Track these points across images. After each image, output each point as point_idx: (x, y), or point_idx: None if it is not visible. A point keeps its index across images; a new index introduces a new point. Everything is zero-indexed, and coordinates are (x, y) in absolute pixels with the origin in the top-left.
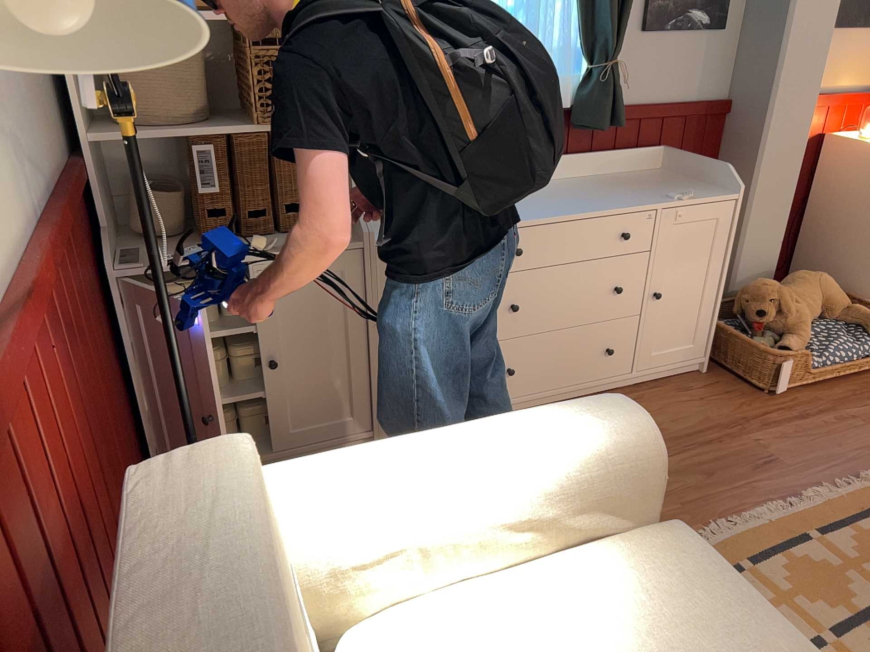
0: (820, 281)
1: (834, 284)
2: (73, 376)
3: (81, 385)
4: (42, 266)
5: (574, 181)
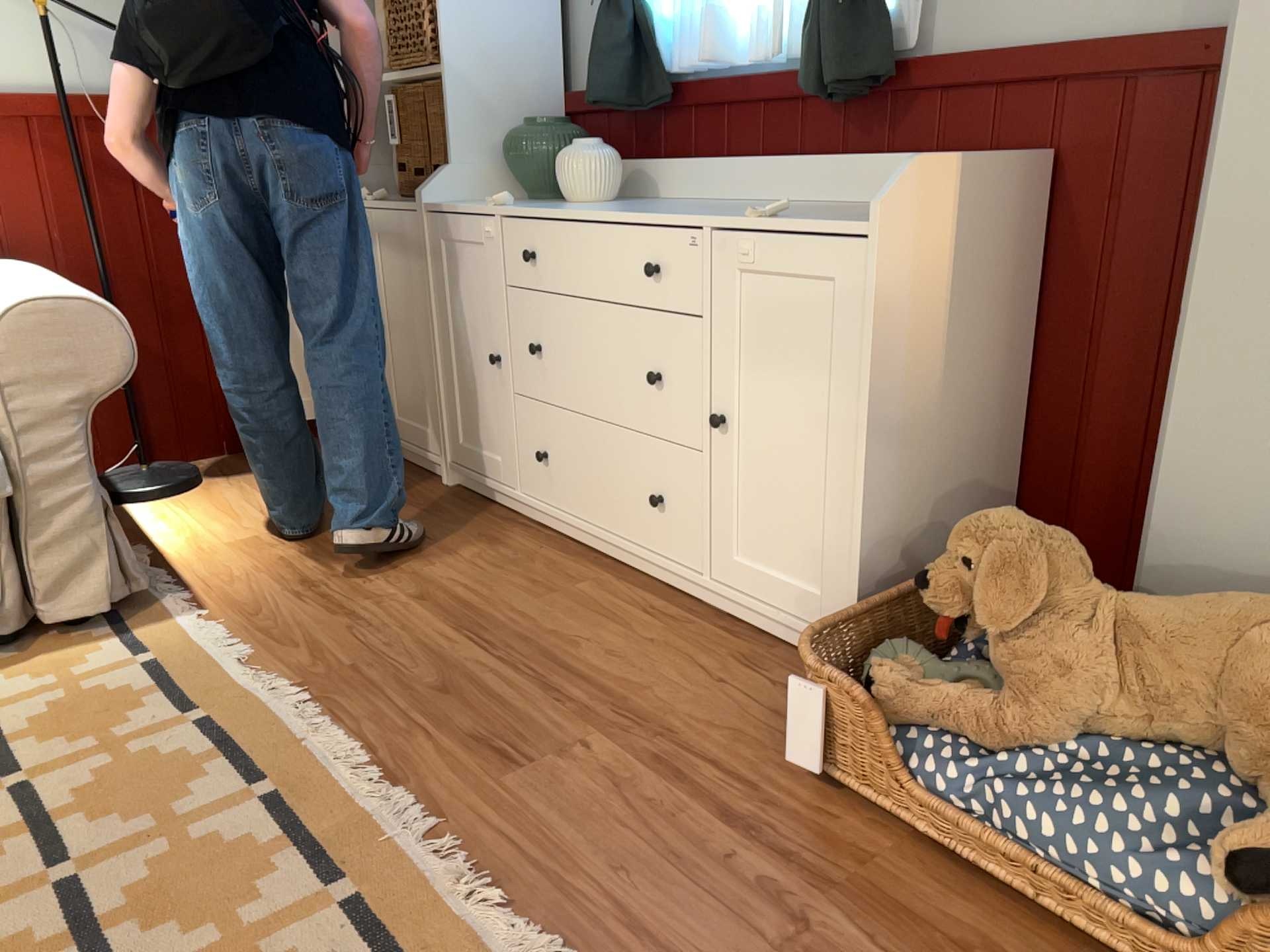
0: (1263, 627)
1: None
2: (115, 208)
3: (138, 226)
4: (57, 109)
5: (805, 206)
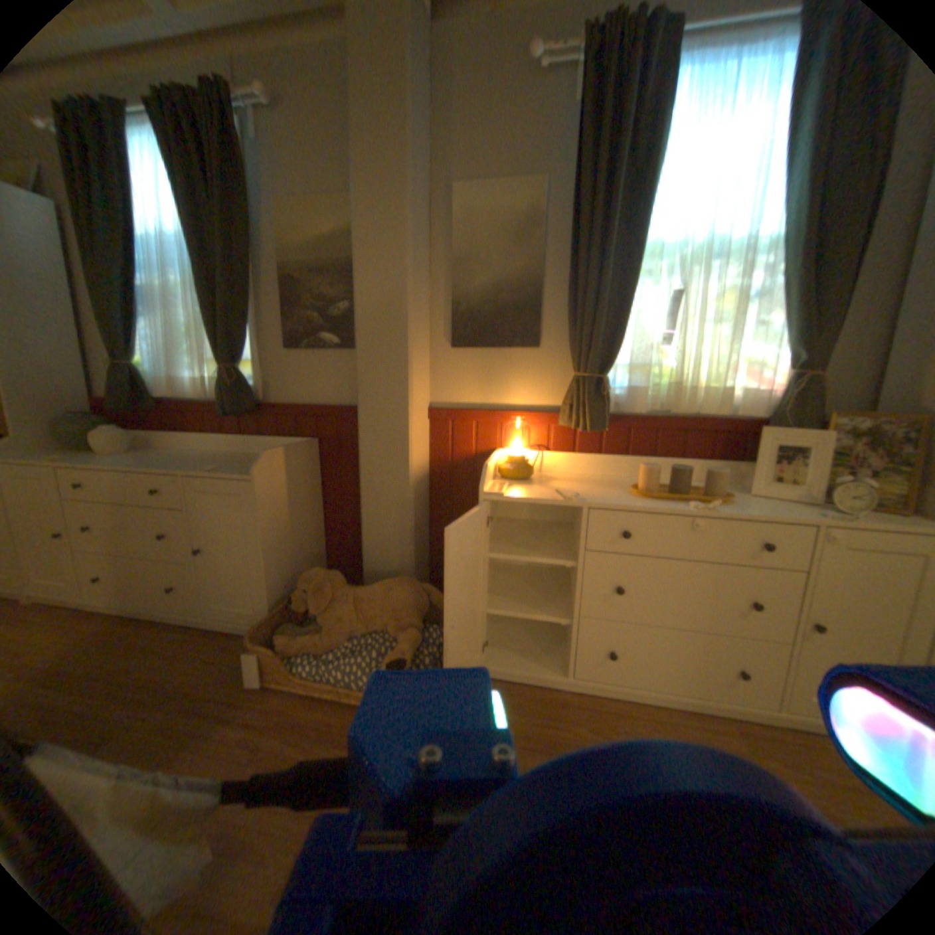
0: (393, 590)
1: (403, 599)
2: None
3: None
4: None
5: (229, 455)
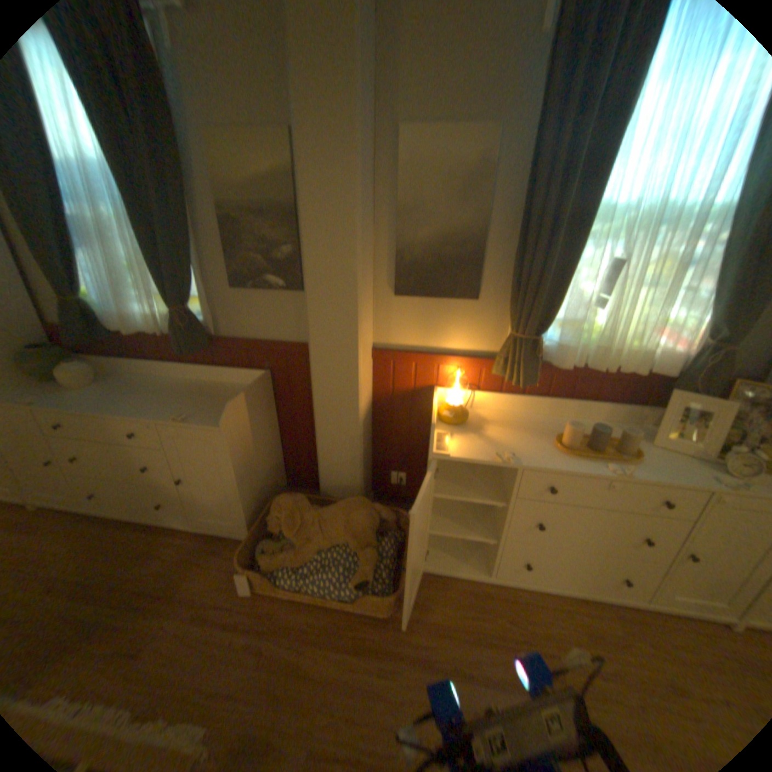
0: (350, 515)
1: (360, 523)
2: None
3: None
4: None
5: (188, 385)
